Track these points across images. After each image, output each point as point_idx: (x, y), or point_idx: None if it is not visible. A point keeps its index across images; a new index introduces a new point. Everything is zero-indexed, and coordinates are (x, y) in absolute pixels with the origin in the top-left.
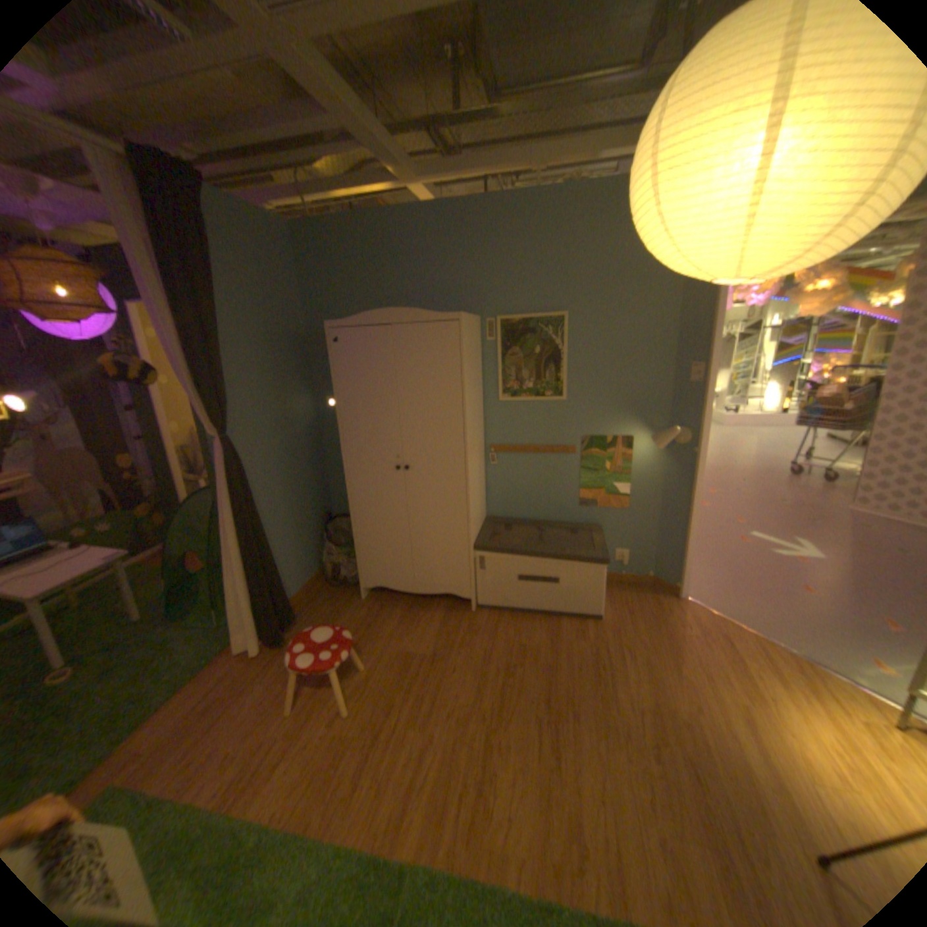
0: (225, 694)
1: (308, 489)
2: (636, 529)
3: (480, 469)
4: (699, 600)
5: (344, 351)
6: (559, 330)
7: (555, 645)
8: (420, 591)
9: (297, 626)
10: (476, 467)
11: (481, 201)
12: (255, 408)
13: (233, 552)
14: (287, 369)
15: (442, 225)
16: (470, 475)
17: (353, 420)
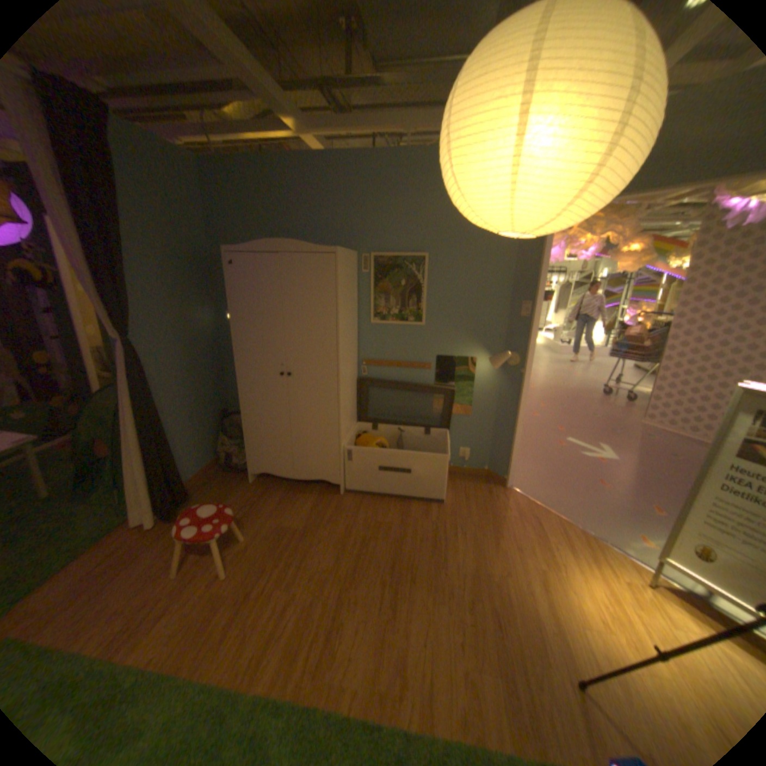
0: (120, 560)
1: (206, 389)
2: (476, 432)
3: (352, 378)
4: (520, 489)
5: (237, 272)
6: (421, 268)
7: (403, 522)
8: (298, 477)
9: (190, 504)
10: (349, 376)
11: (361, 155)
12: (158, 316)
13: (131, 440)
14: (190, 285)
15: (328, 172)
16: (342, 383)
17: (244, 332)
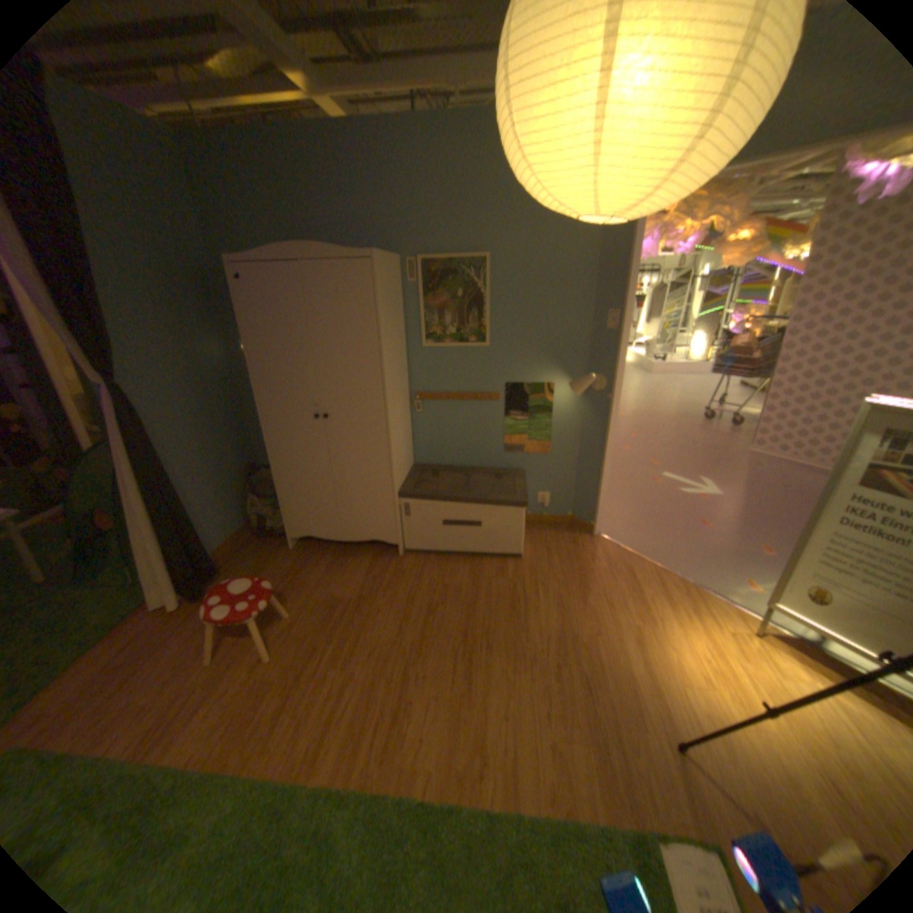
0: (141, 649)
1: (225, 439)
2: (556, 473)
3: (404, 417)
4: (610, 536)
5: (247, 289)
6: (482, 273)
7: (475, 583)
8: (347, 538)
9: (220, 579)
10: (400, 415)
11: (396, 122)
12: (151, 352)
13: (137, 507)
14: (188, 308)
15: (354, 148)
16: (392, 424)
17: (265, 366)
